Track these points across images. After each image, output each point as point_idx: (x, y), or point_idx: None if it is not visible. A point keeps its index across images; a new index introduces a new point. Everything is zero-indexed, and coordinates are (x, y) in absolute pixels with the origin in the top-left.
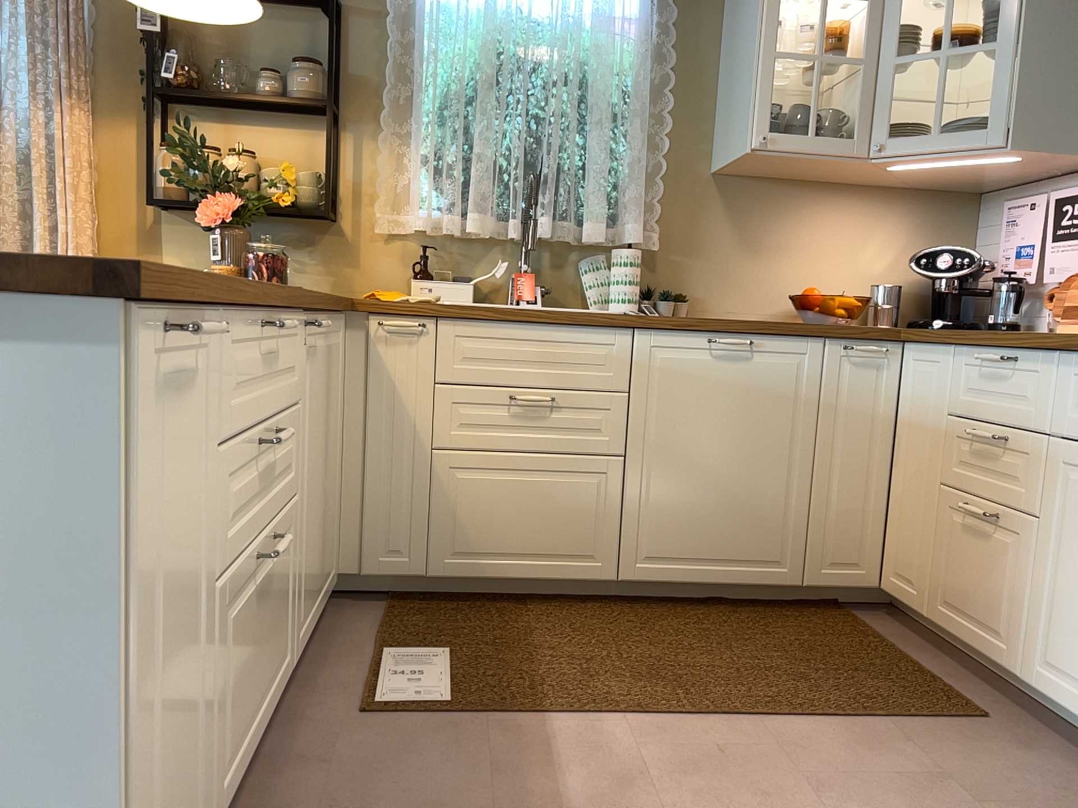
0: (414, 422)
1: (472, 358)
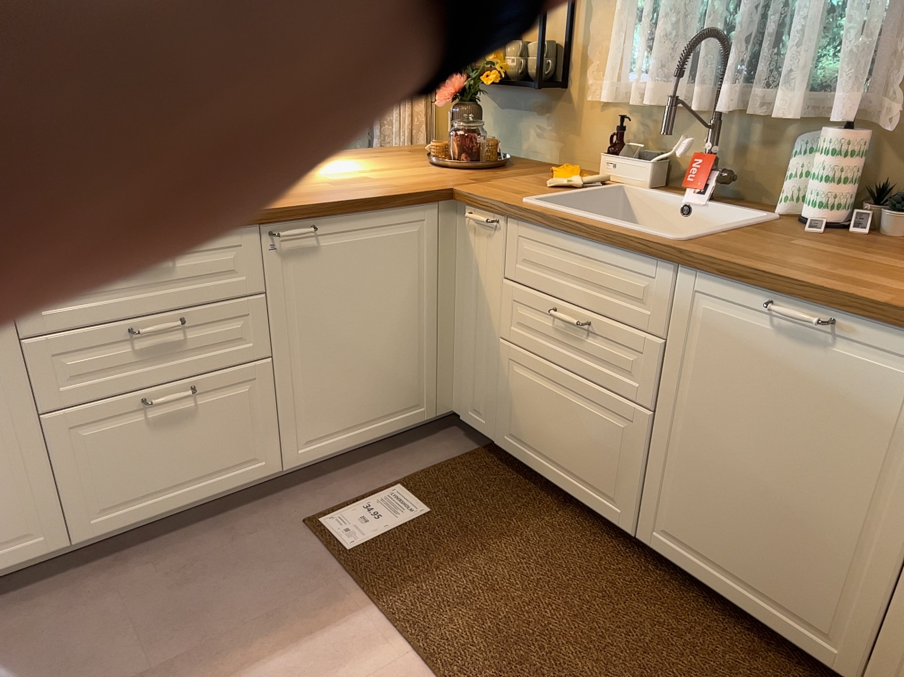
0: (491, 308)
1: (531, 261)
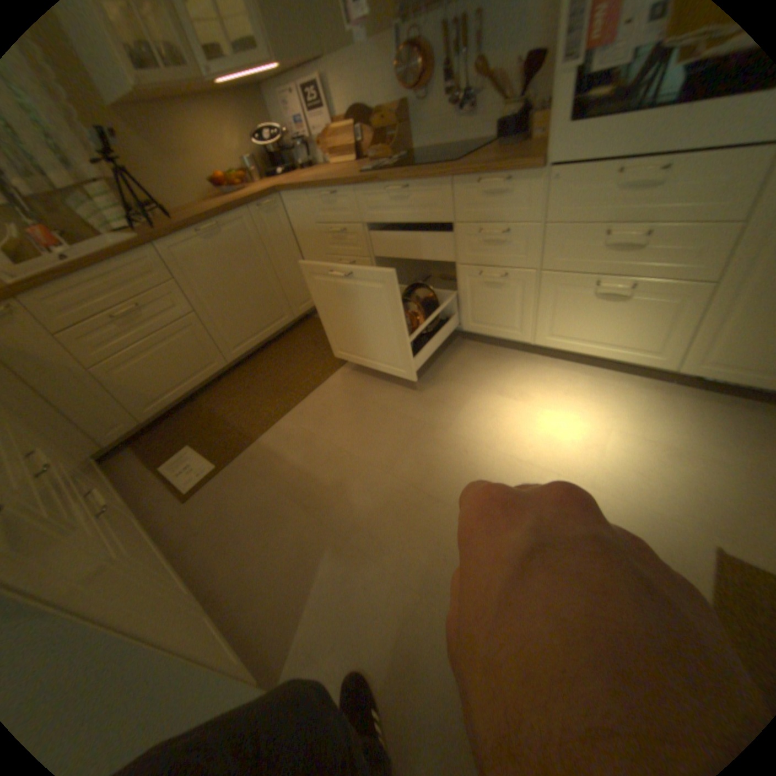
0: (59, 362)
1: (63, 307)
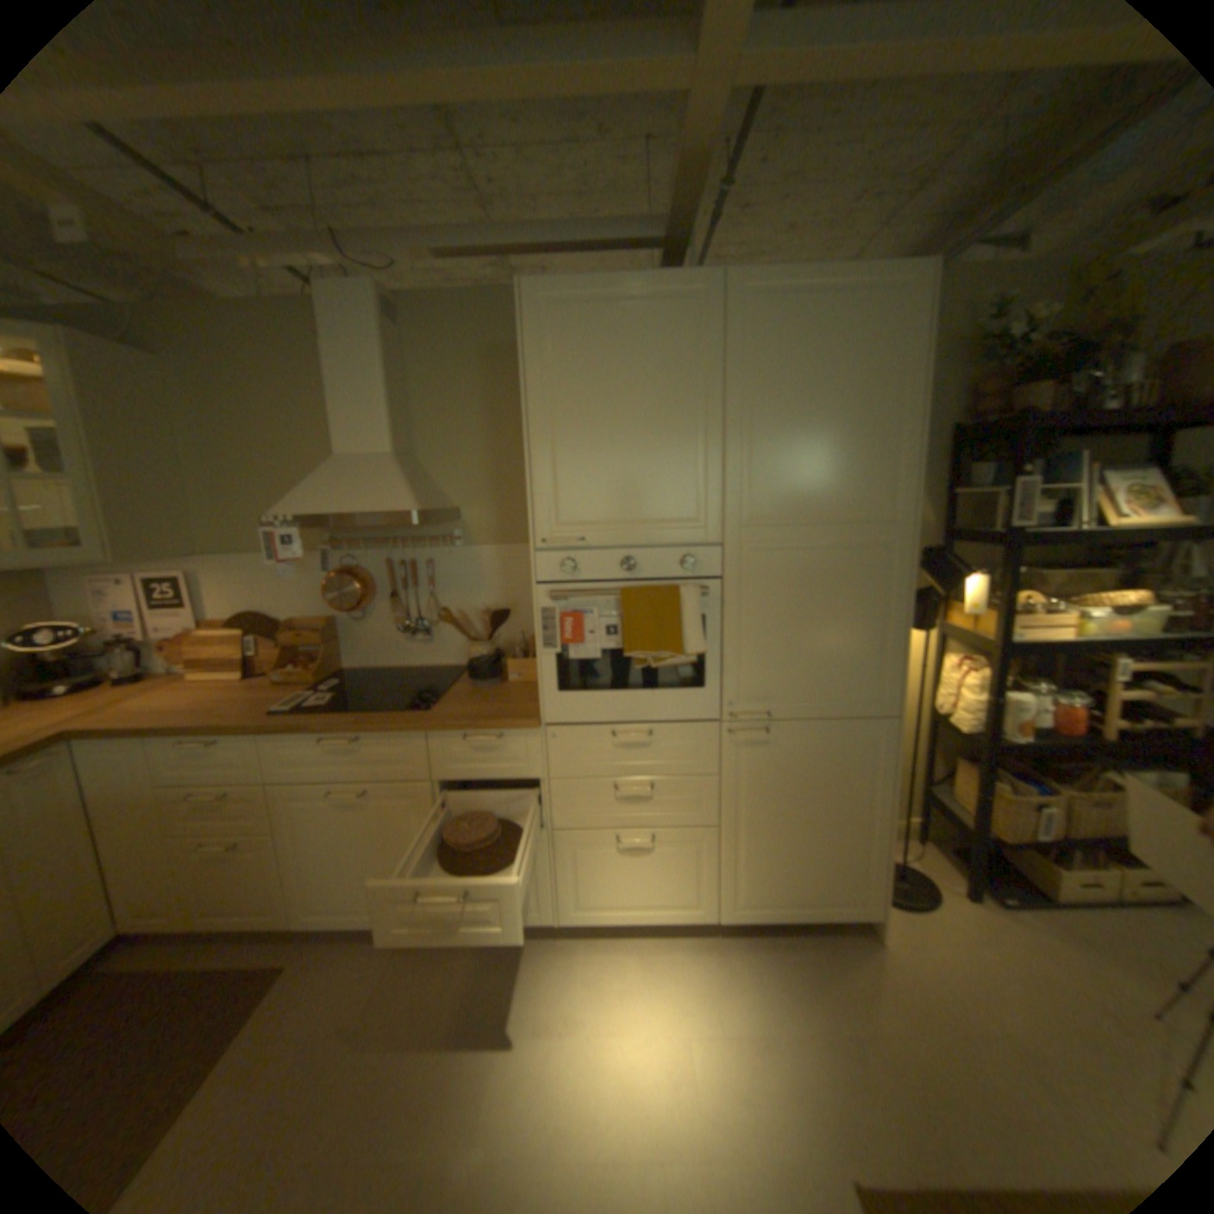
0: None
1: None
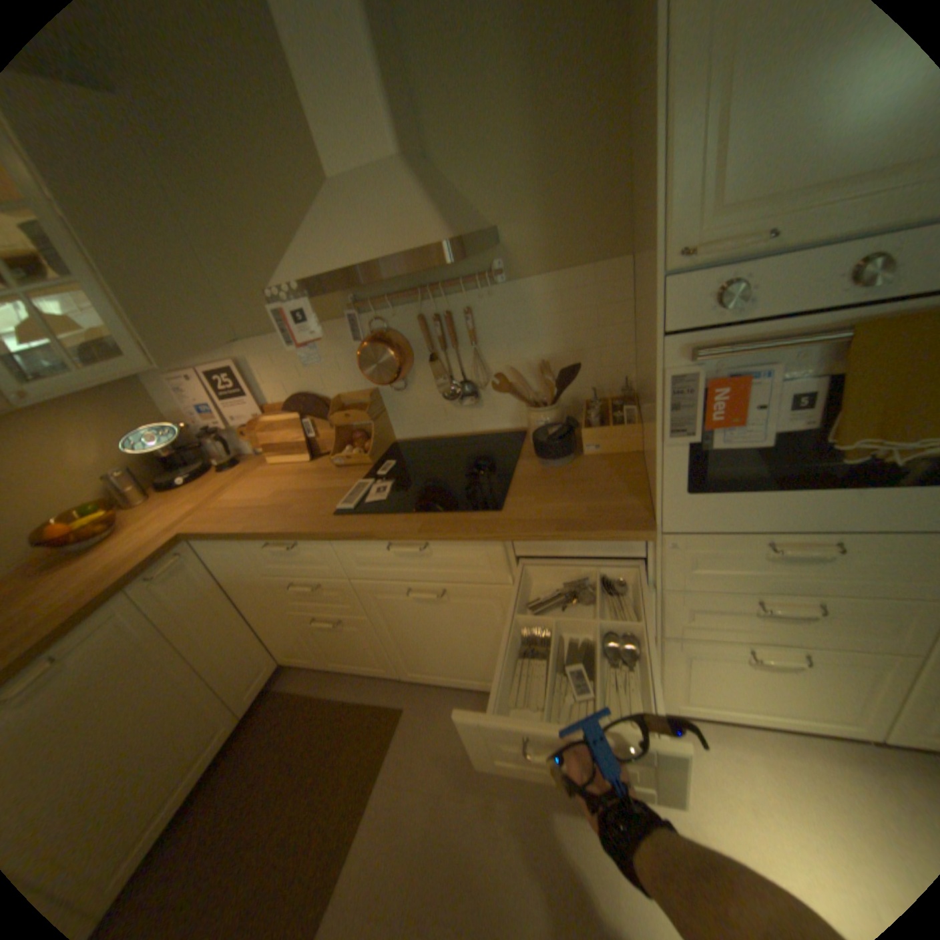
0: None
1: None
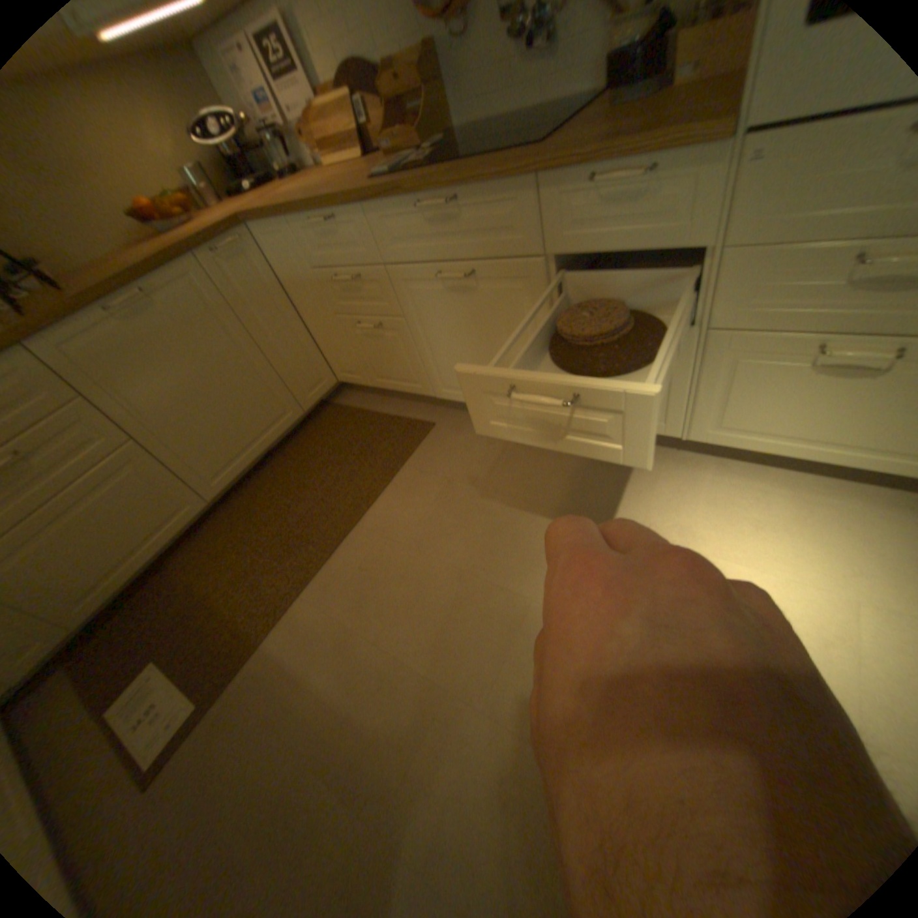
0: None
1: None
